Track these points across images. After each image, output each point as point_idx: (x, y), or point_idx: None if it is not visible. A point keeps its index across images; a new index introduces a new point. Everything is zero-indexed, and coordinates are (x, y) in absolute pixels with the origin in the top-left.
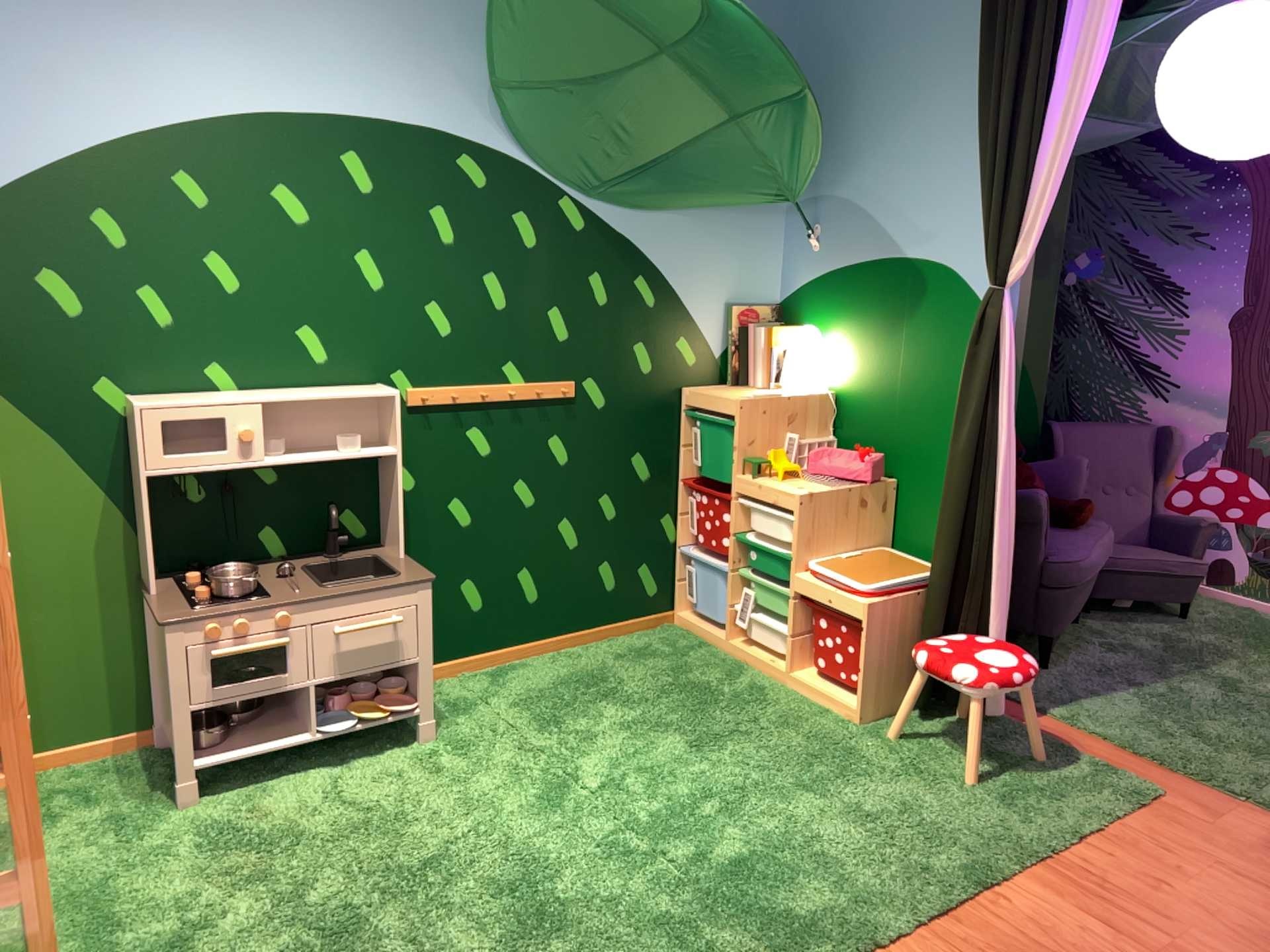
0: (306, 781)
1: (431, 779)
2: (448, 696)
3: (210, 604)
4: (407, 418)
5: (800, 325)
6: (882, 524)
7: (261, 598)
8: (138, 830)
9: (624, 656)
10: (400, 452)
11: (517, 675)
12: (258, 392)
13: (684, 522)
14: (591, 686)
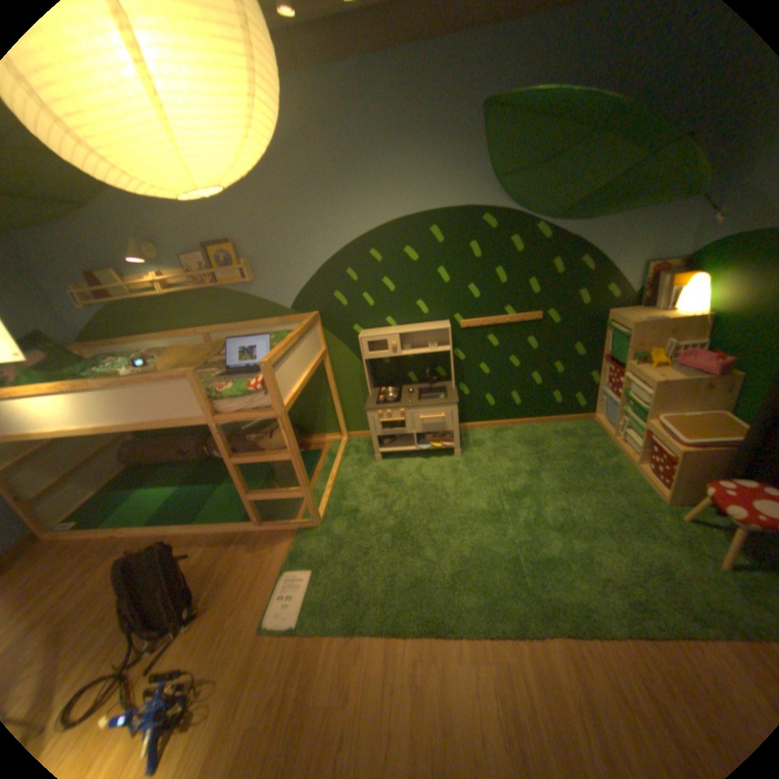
0: (413, 462)
1: (451, 474)
2: (475, 437)
3: (382, 403)
4: (460, 333)
5: (699, 270)
6: (725, 399)
7: (396, 404)
8: (363, 467)
9: (558, 433)
10: (457, 346)
11: (506, 433)
12: (401, 328)
13: (603, 376)
14: (534, 446)
